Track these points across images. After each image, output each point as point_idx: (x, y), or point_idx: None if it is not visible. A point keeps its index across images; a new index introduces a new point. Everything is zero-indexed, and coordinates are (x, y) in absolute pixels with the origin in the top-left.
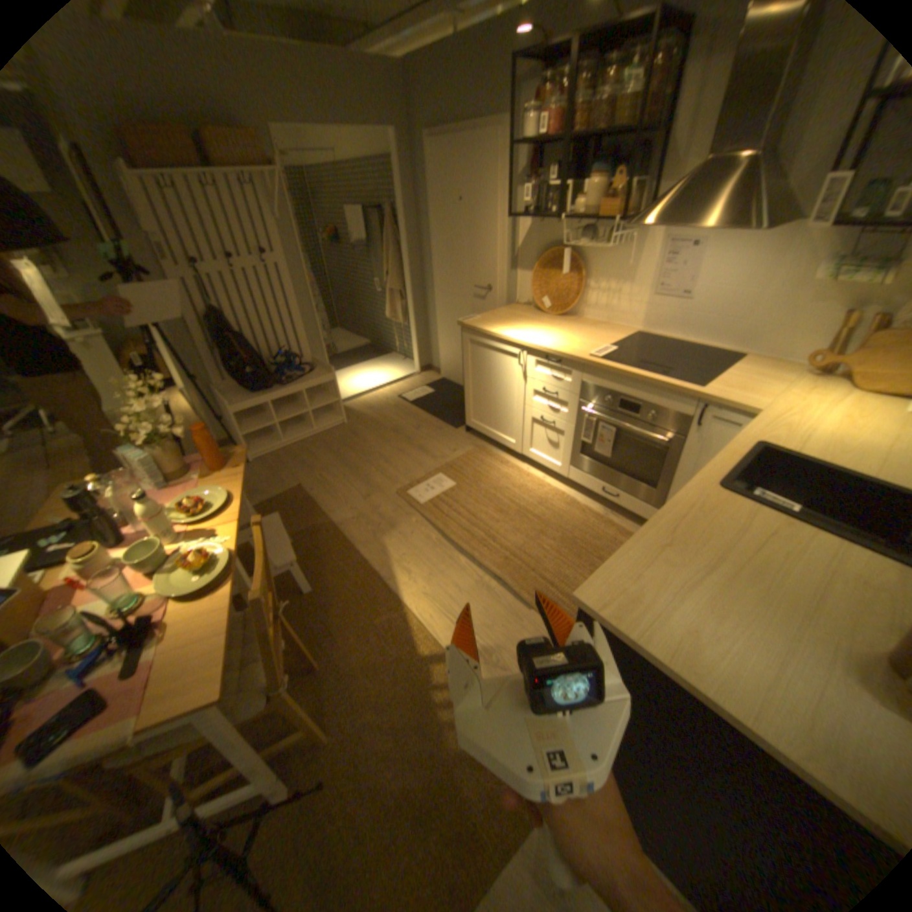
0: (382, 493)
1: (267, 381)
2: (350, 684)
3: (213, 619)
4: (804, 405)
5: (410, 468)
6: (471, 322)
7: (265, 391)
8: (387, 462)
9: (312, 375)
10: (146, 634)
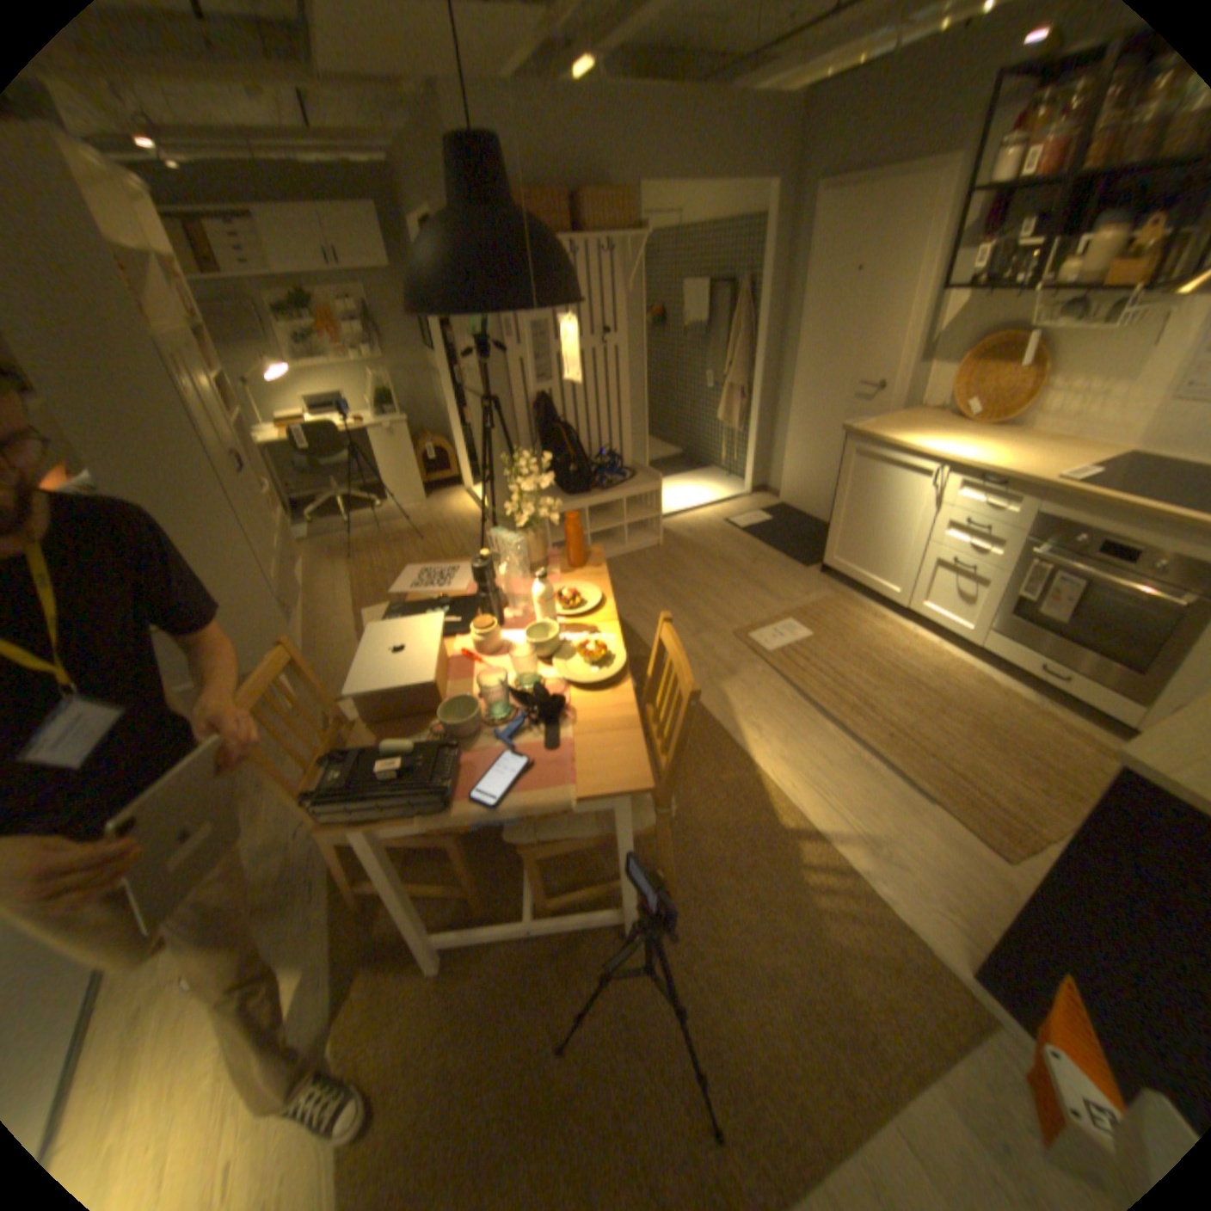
0: (715, 631)
1: (582, 484)
2: (698, 838)
3: (622, 711)
4: None
5: (749, 607)
6: (862, 427)
7: (583, 494)
8: (717, 596)
9: (634, 482)
10: (556, 712)
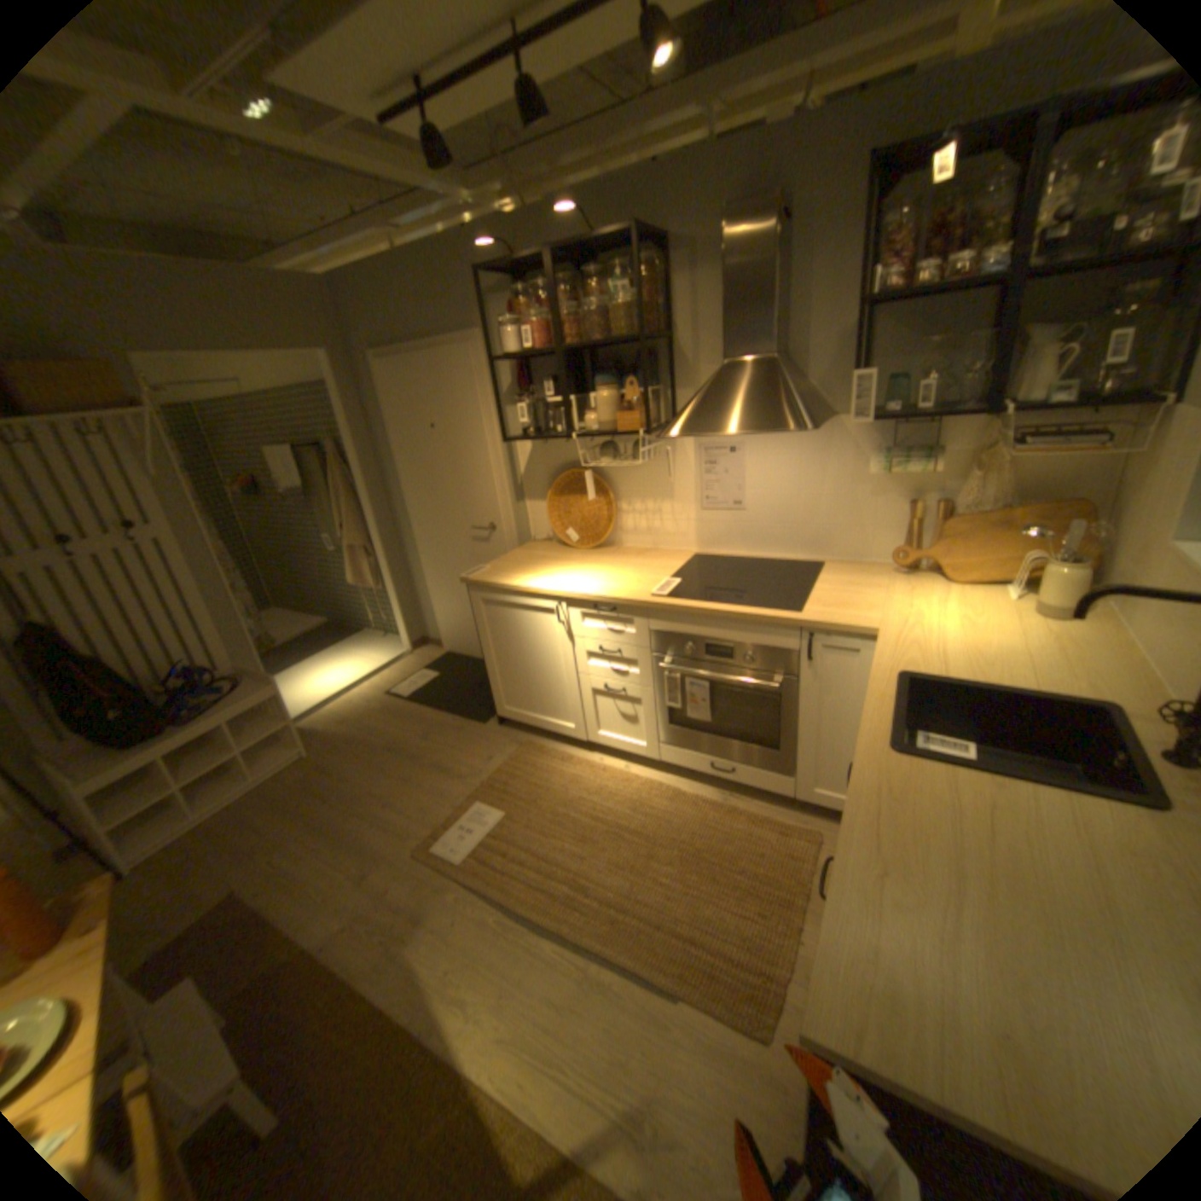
0: (386, 865)
1: (149, 724)
2: None
3: None
4: (915, 612)
5: (426, 807)
6: (479, 576)
7: (148, 743)
8: (385, 807)
9: (235, 697)
10: None
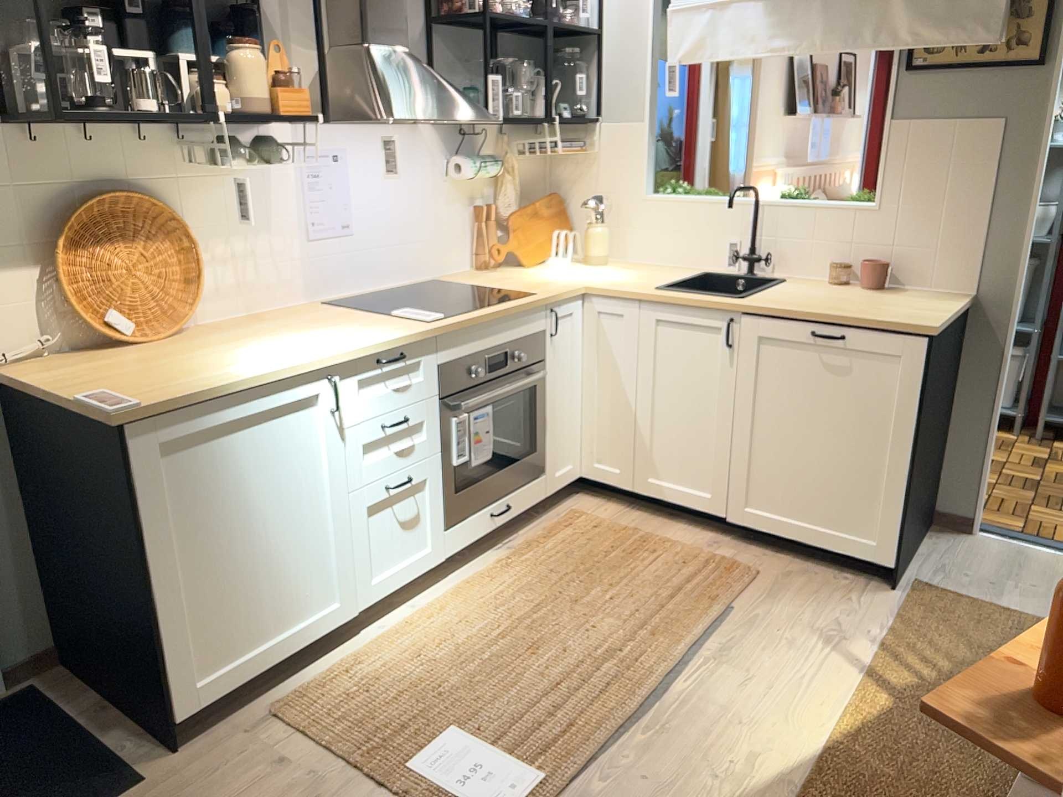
0: None
1: None
2: None
3: None
4: (567, 277)
5: None
6: (142, 398)
7: None
8: None
9: None
10: None
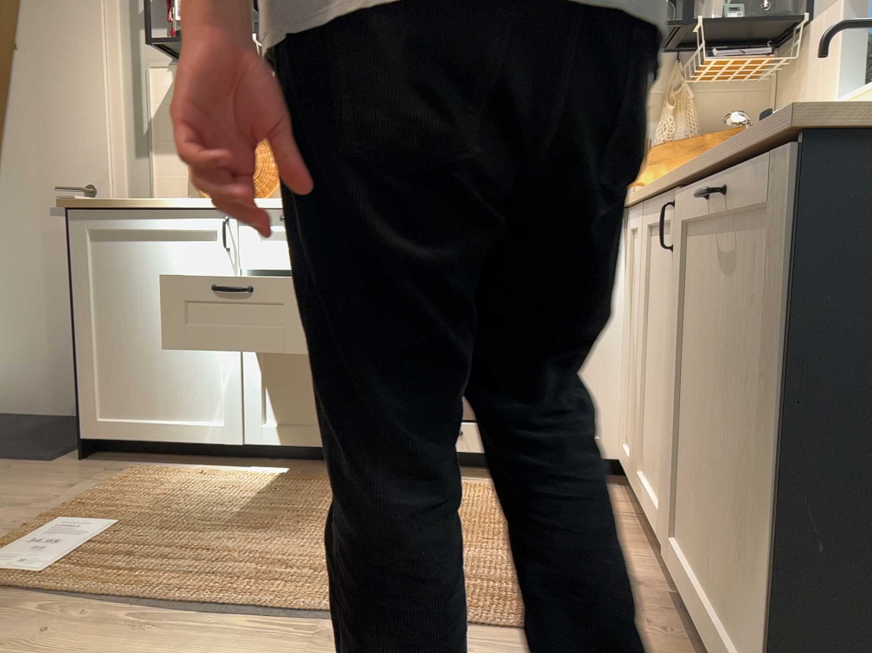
0: None
1: None
2: None
3: None
4: None
5: None
6: (92, 200)
7: None
8: None
9: None
10: None
